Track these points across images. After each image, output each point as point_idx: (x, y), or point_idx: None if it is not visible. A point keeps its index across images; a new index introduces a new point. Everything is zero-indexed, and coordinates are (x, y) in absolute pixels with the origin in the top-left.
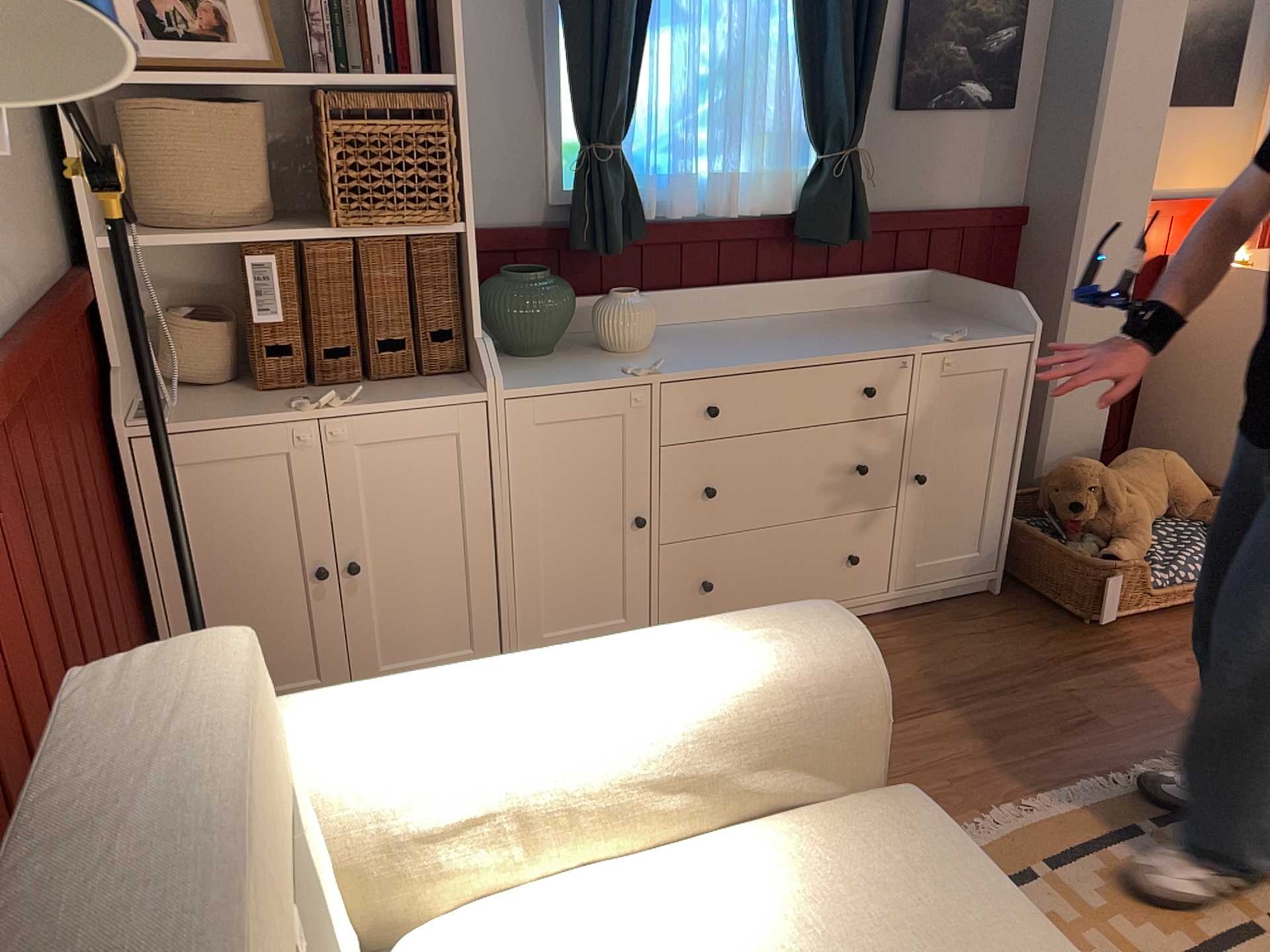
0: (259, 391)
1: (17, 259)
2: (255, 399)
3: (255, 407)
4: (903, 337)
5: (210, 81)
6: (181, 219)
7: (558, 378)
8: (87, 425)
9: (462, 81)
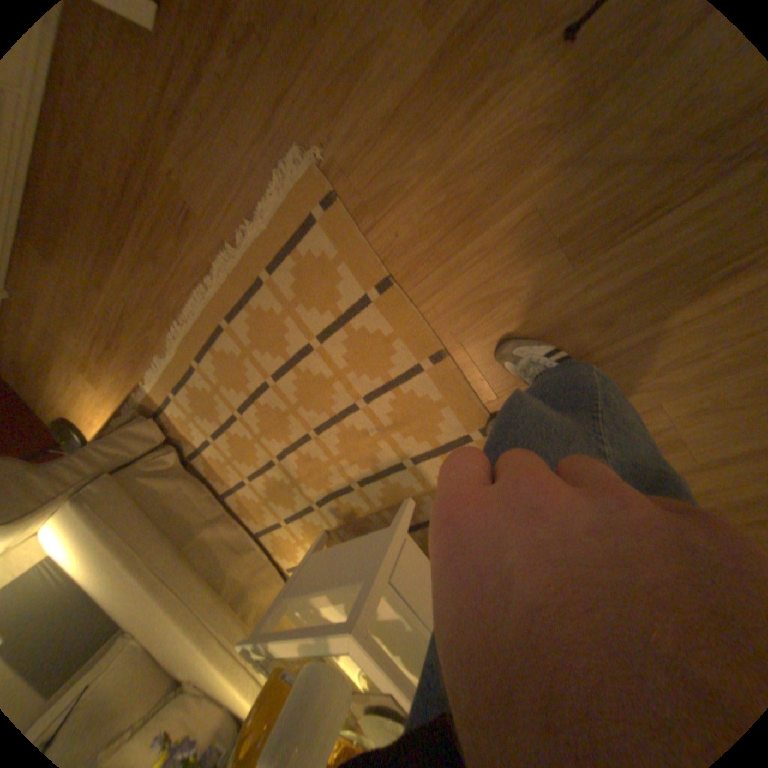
0: None
1: None
2: None
3: None
4: None
5: None
6: None
7: None
8: None
9: None
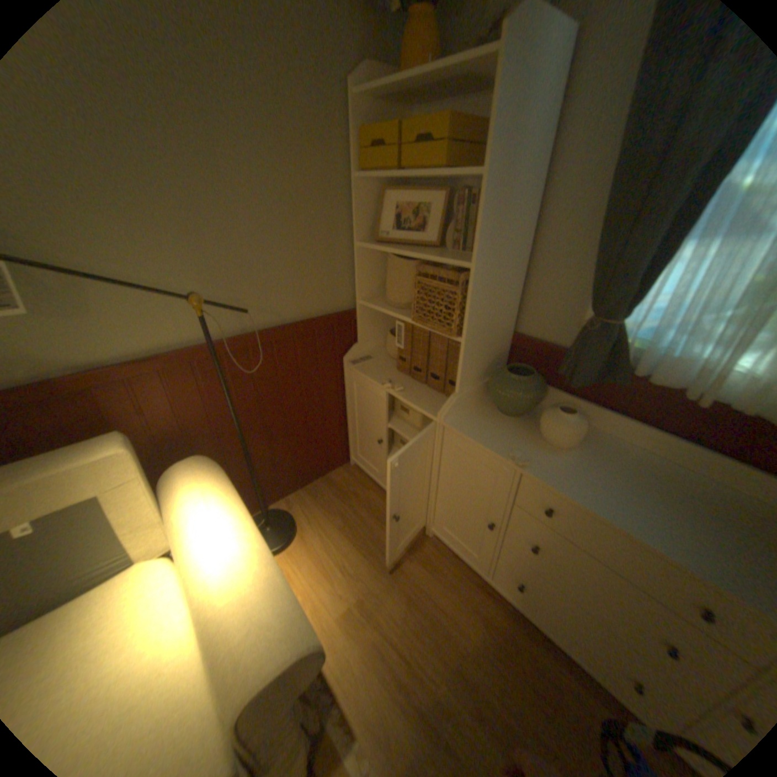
0: (396, 369)
1: (291, 307)
2: (389, 372)
3: (380, 375)
4: None
5: (390, 250)
6: (388, 299)
7: (477, 433)
8: (324, 358)
9: (476, 267)
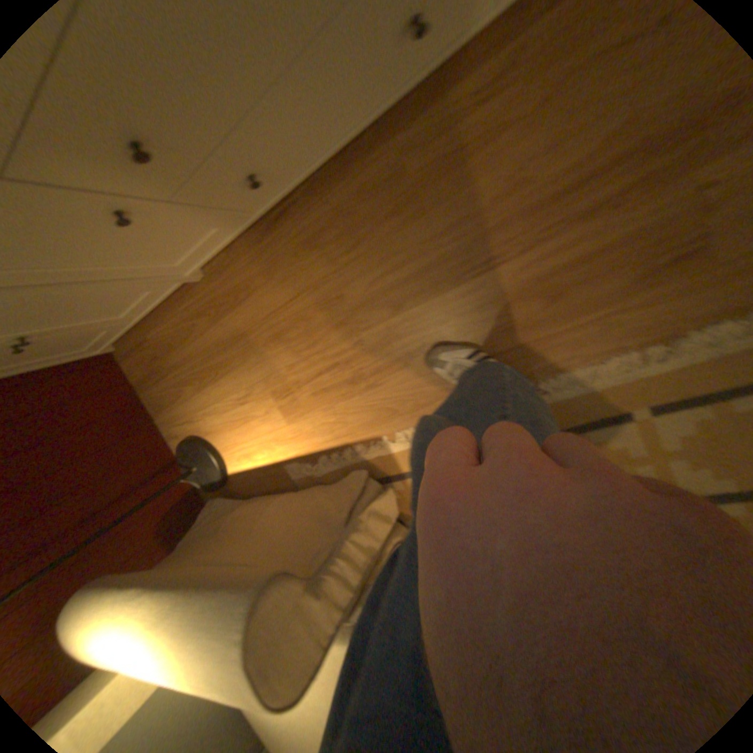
0: None
1: None
2: None
3: None
4: None
5: None
6: None
7: None
8: None
9: None
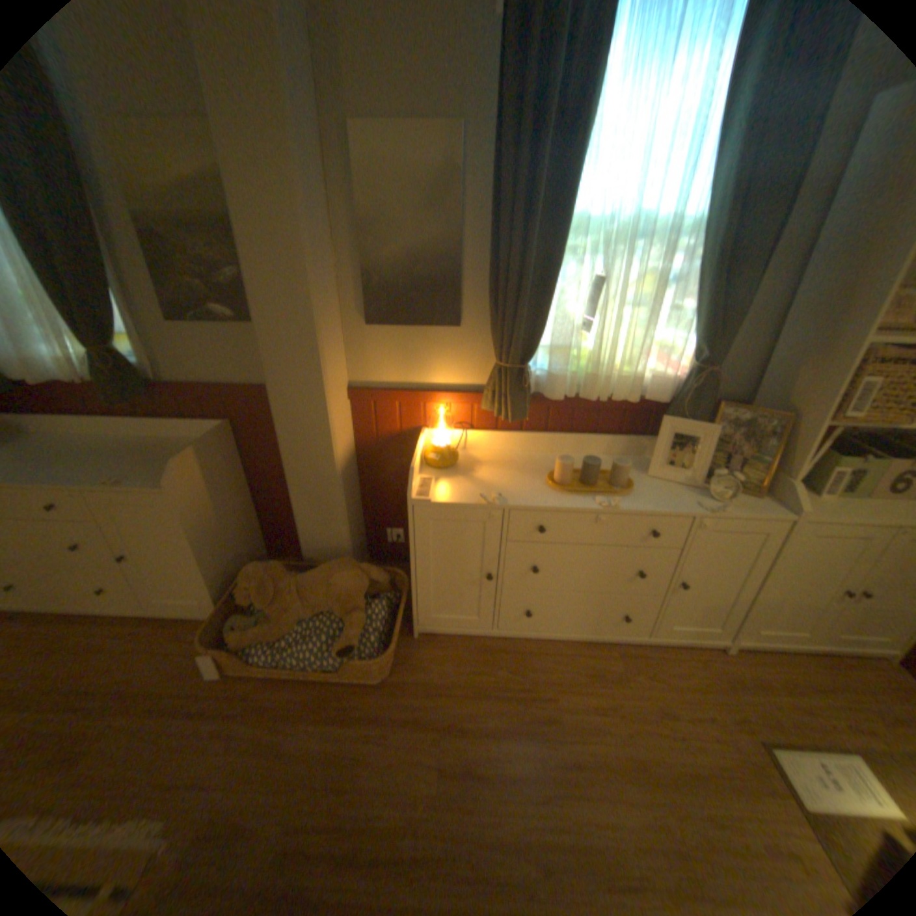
0: None
1: None
2: None
3: None
4: (95, 475)
5: None
6: None
7: None
8: None
9: None
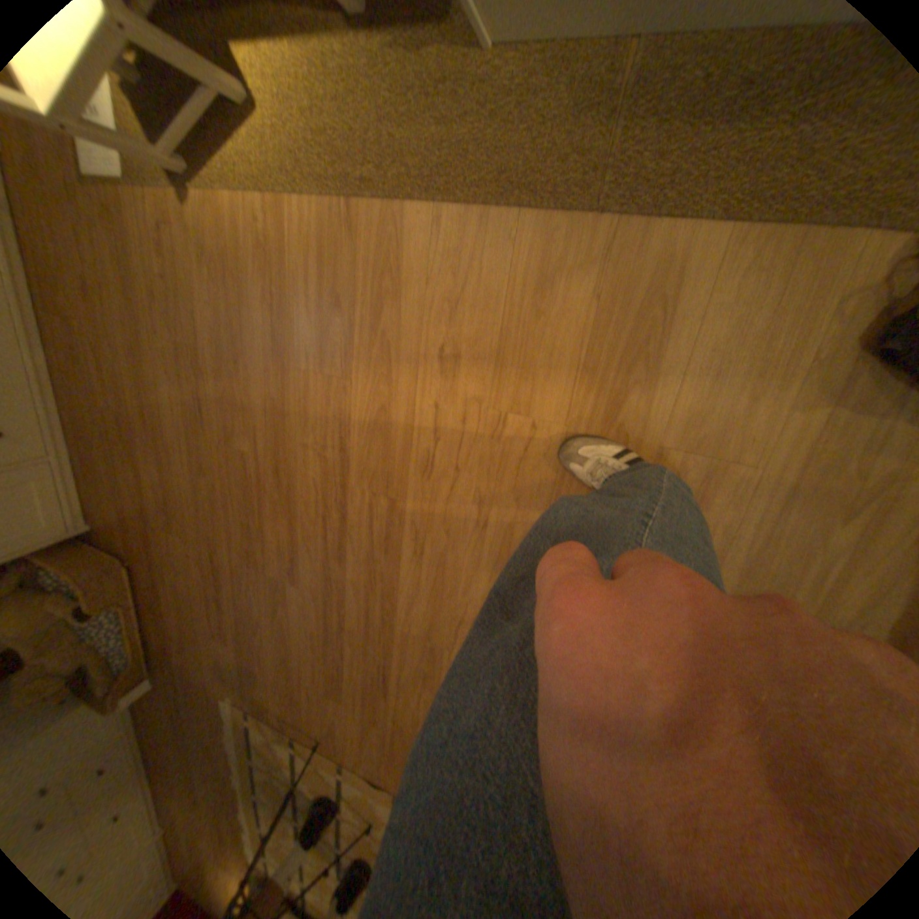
0: None
1: None
2: None
3: None
4: None
5: None
6: None
7: None
8: None
9: None
